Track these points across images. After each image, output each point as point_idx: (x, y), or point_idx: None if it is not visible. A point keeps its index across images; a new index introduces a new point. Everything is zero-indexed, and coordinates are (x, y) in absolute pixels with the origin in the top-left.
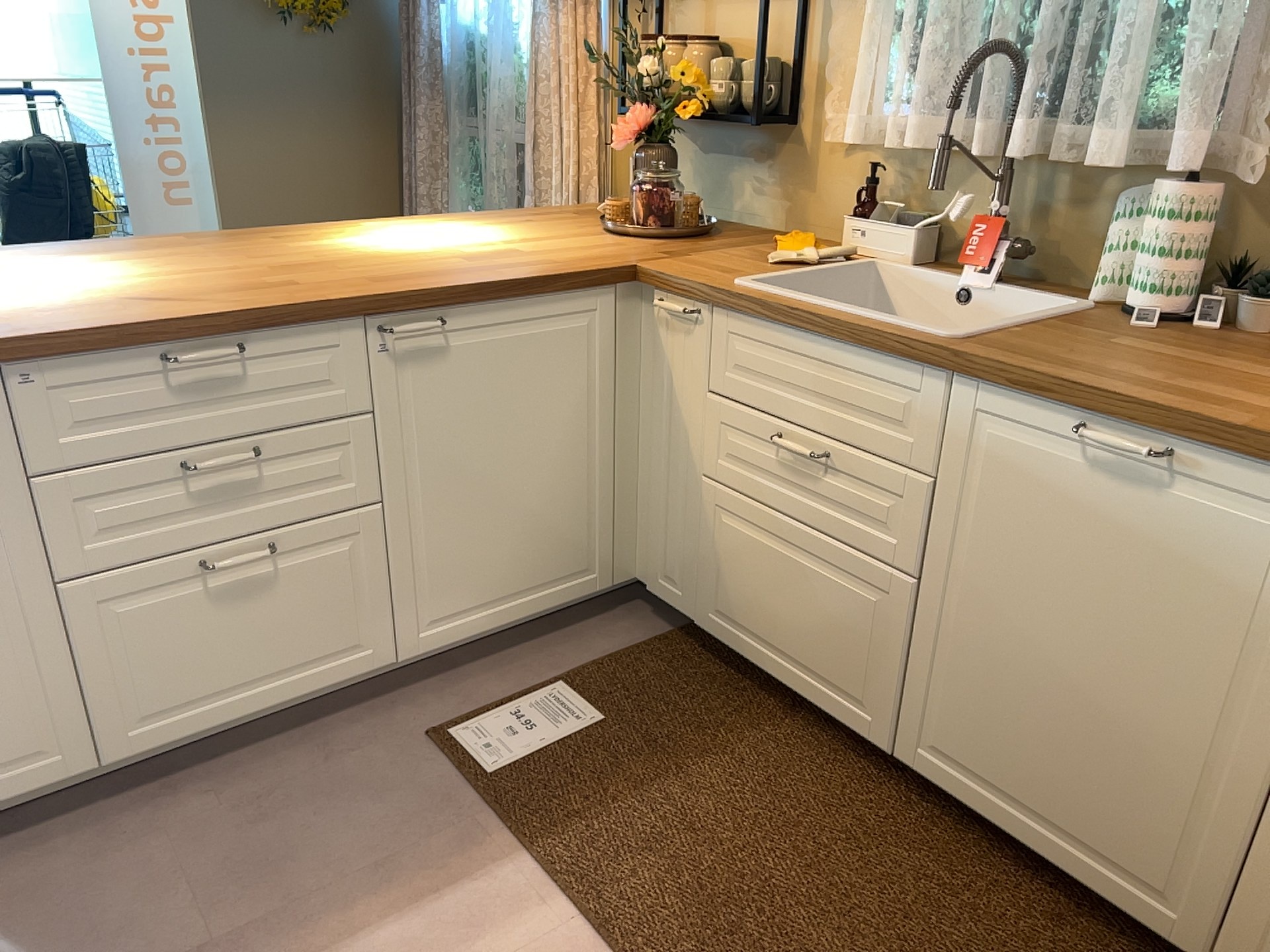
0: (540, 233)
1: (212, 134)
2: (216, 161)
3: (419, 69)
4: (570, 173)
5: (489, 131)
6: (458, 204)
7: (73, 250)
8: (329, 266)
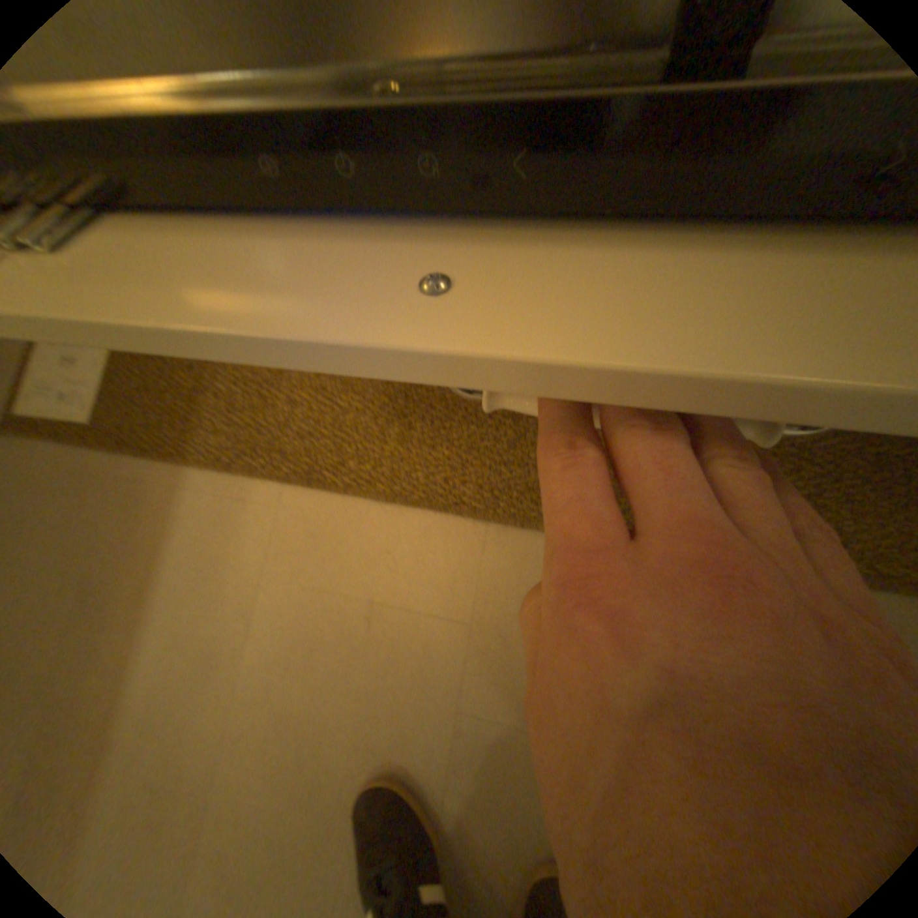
0: None
1: None
2: None
3: None
4: None
5: None
6: None
7: None
8: None
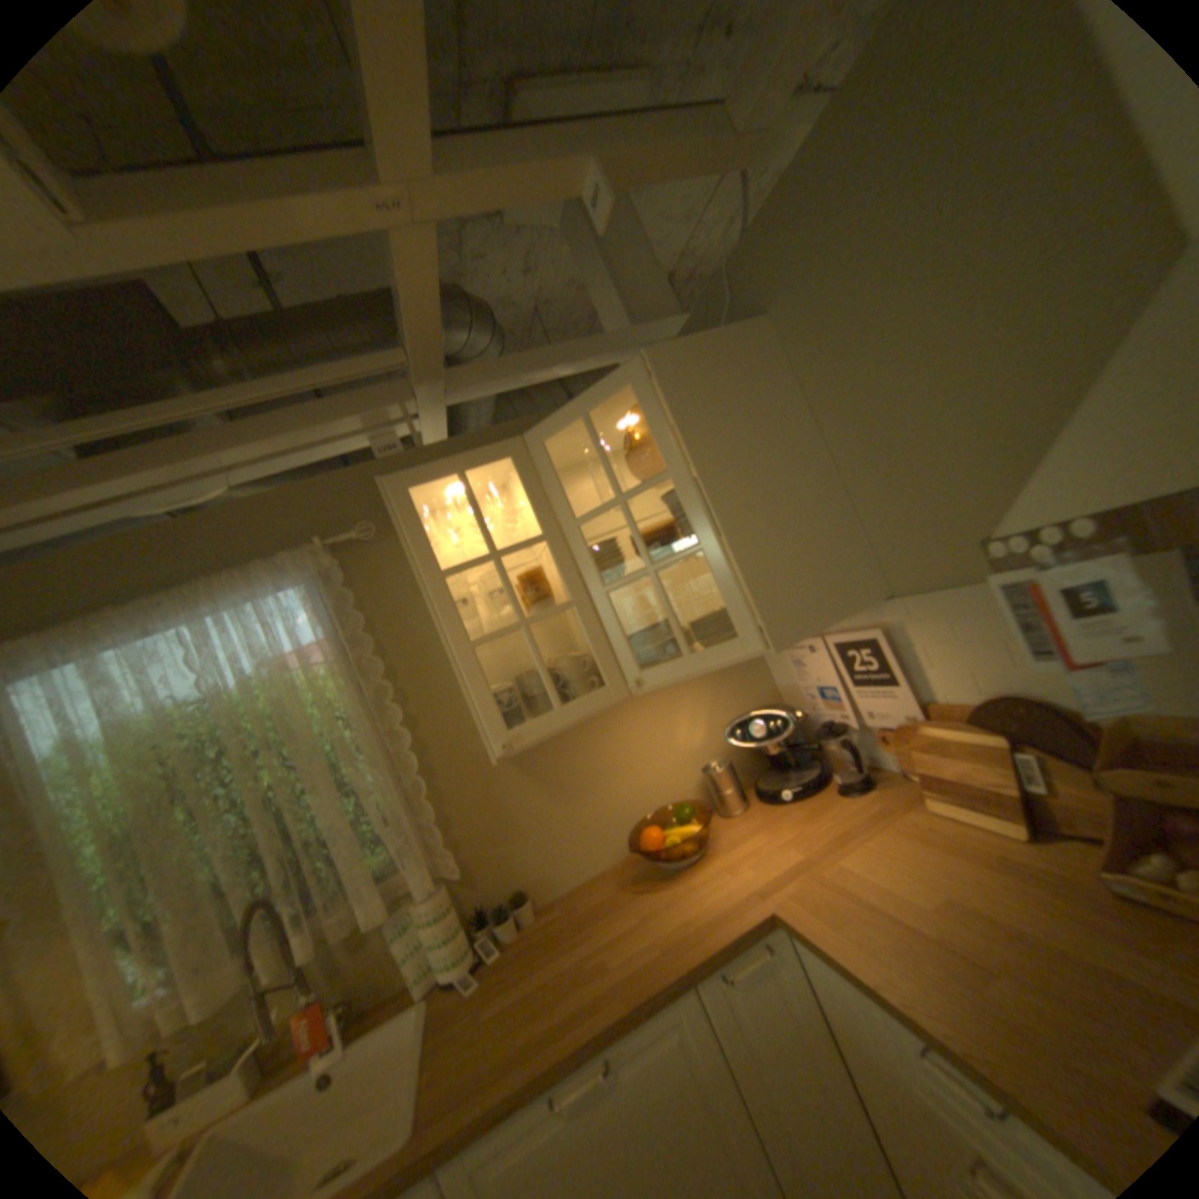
0: None
1: None
2: None
3: None
4: None
5: None
6: None
7: None
8: None
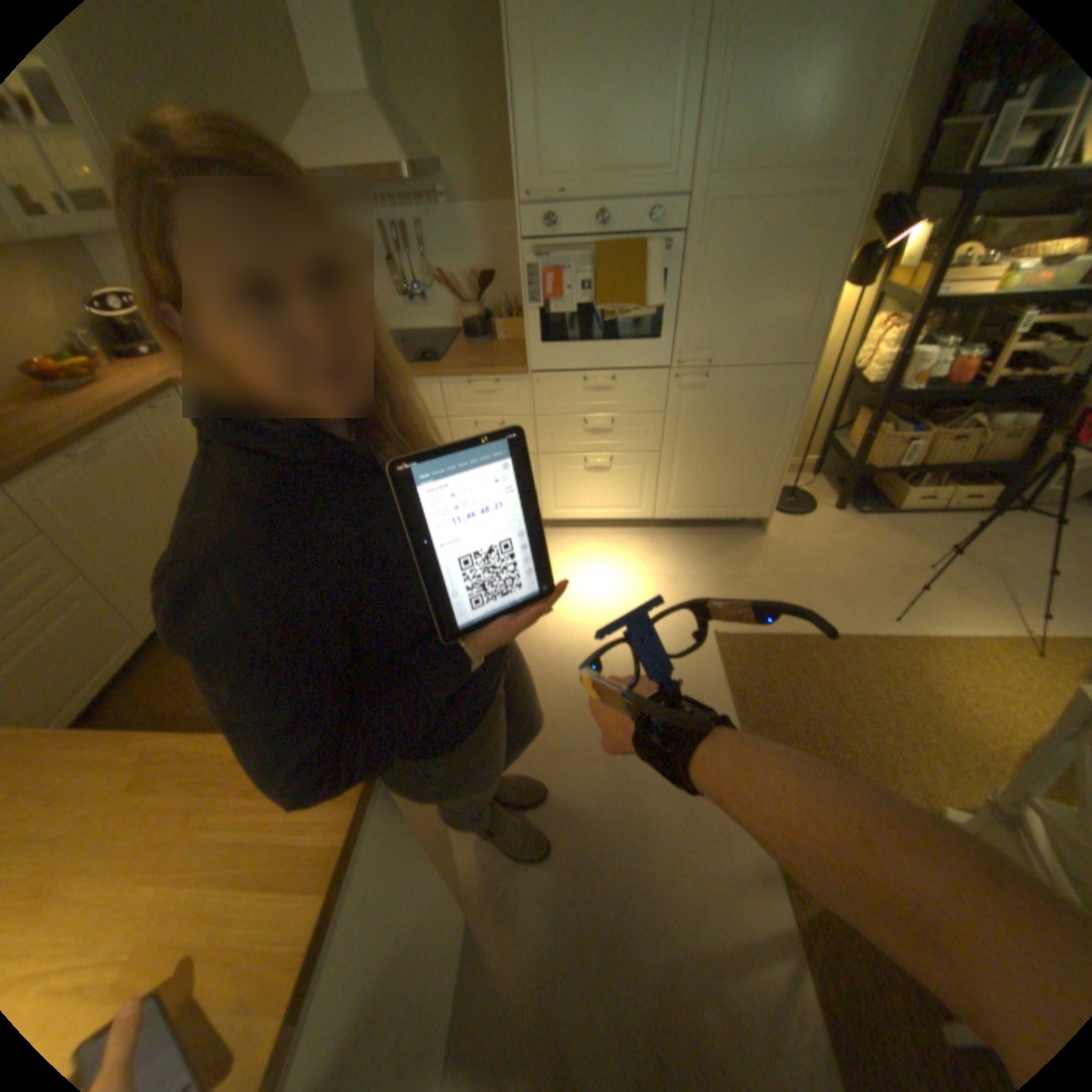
0: None
1: None
2: None
3: None
4: None
5: None
6: None
7: None
8: None
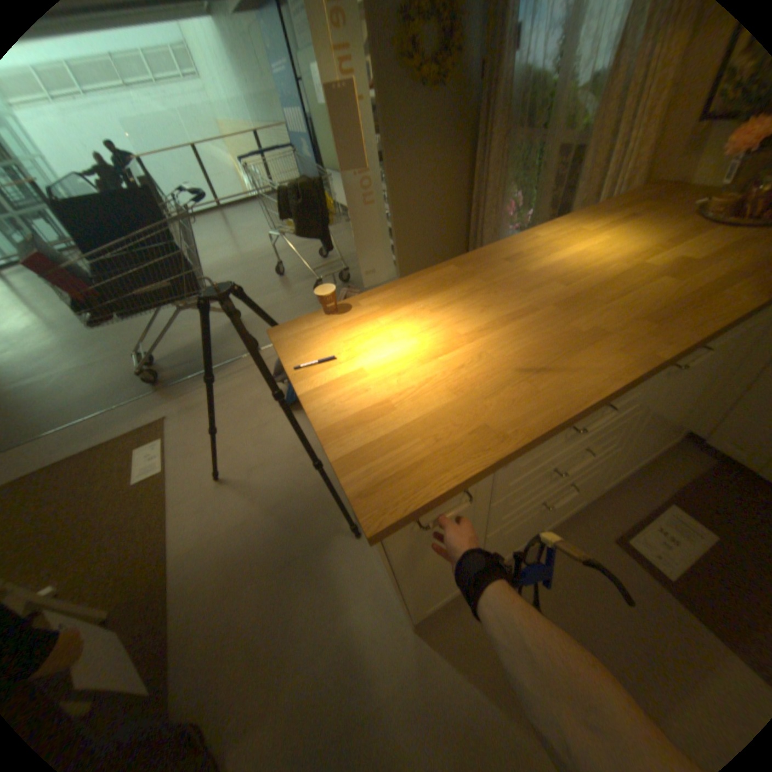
0: (669, 230)
1: (385, 165)
2: (387, 180)
3: (496, 100)
4: (629, 165)
5: (547, 138)
6: (513, 185)
7: (408, 291)
8: (590, 298)
